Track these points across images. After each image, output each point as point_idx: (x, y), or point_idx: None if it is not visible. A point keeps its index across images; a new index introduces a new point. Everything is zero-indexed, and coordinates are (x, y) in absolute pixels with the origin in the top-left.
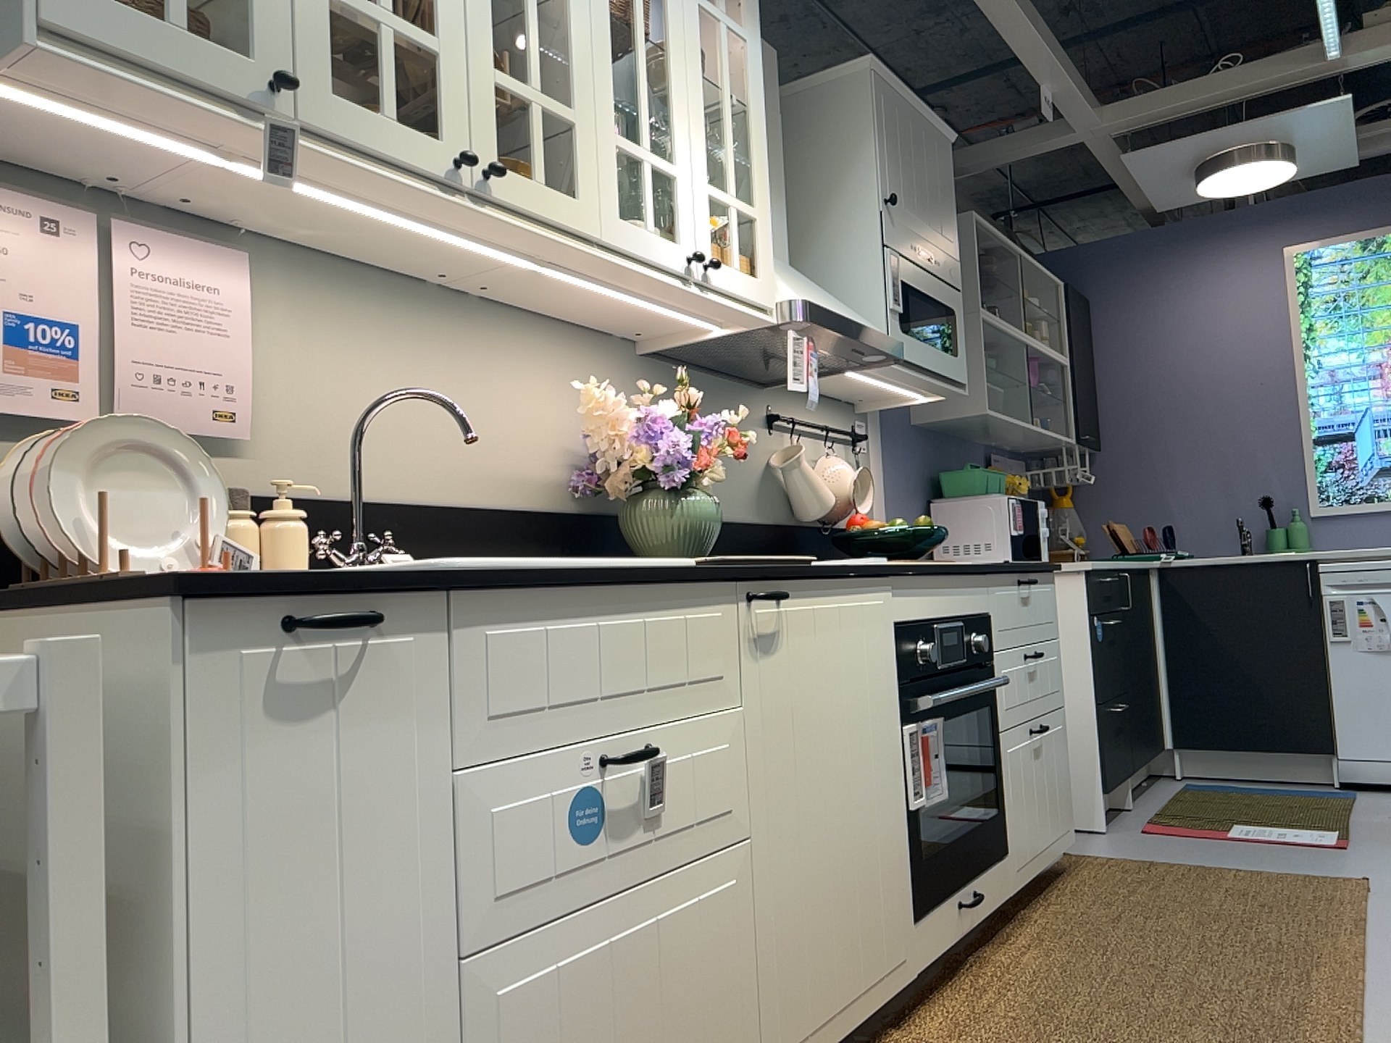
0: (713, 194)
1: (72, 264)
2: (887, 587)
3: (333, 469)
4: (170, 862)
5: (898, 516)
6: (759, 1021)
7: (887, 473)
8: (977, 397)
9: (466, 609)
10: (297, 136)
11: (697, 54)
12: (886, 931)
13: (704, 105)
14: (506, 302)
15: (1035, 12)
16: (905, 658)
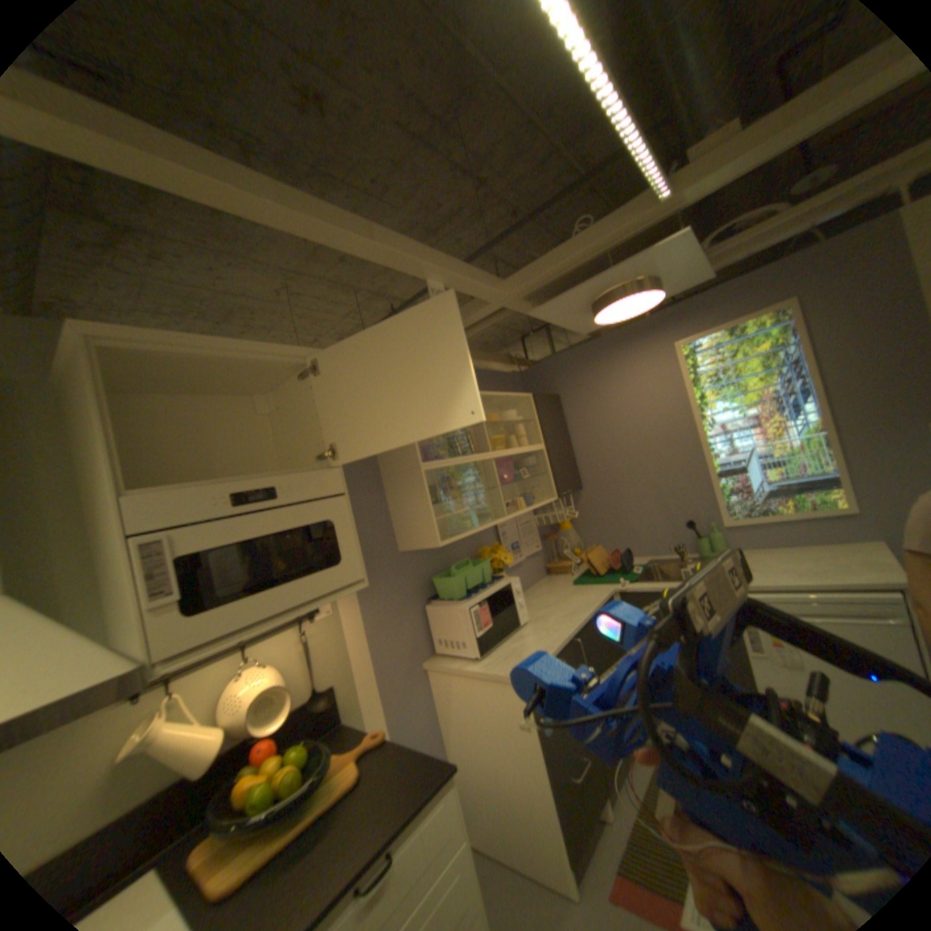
0: None
1: None
2: None
3: None
4: None
5: (380, 642)
6: None
7: (360, 616)
8: (438, 526)
9: None
10: None
11: None
12: None
13: None
14: None
15: (362, 220)
16: None
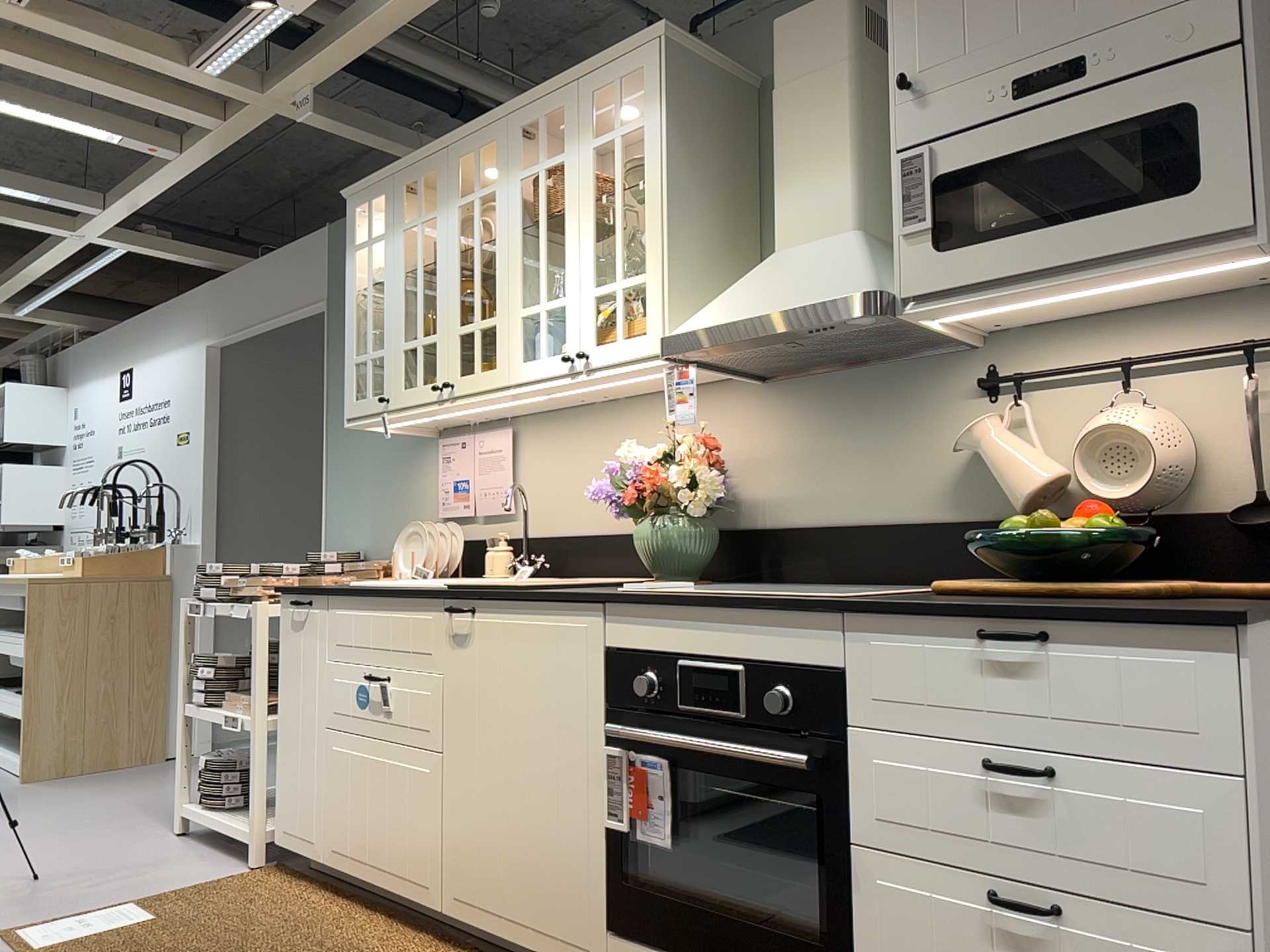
0: (596, 293)
1: (466, 456)
2: (591, 613)
3: (548, 520)
4: (280, 661)
5: None
6: (440, 862)
7: None
8: None
9: (332, 602)
10: (396, 412)
11: (586, 192)
12: (561, 905)
13: (592, 226)
14: (638, 392)
15: None
16: (616, 684)
